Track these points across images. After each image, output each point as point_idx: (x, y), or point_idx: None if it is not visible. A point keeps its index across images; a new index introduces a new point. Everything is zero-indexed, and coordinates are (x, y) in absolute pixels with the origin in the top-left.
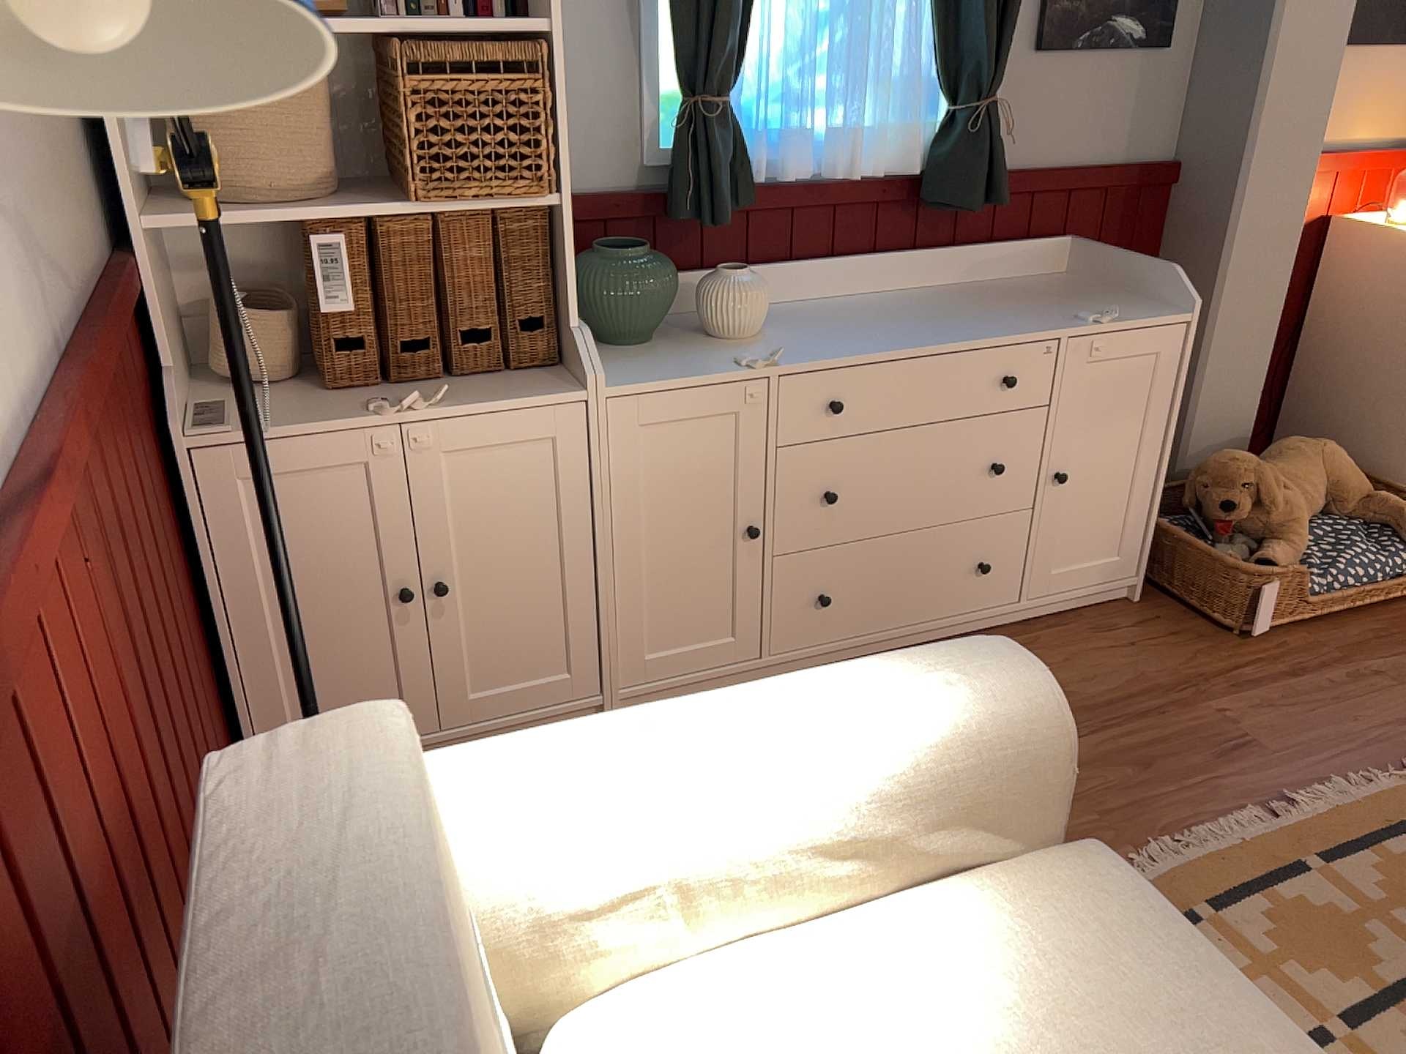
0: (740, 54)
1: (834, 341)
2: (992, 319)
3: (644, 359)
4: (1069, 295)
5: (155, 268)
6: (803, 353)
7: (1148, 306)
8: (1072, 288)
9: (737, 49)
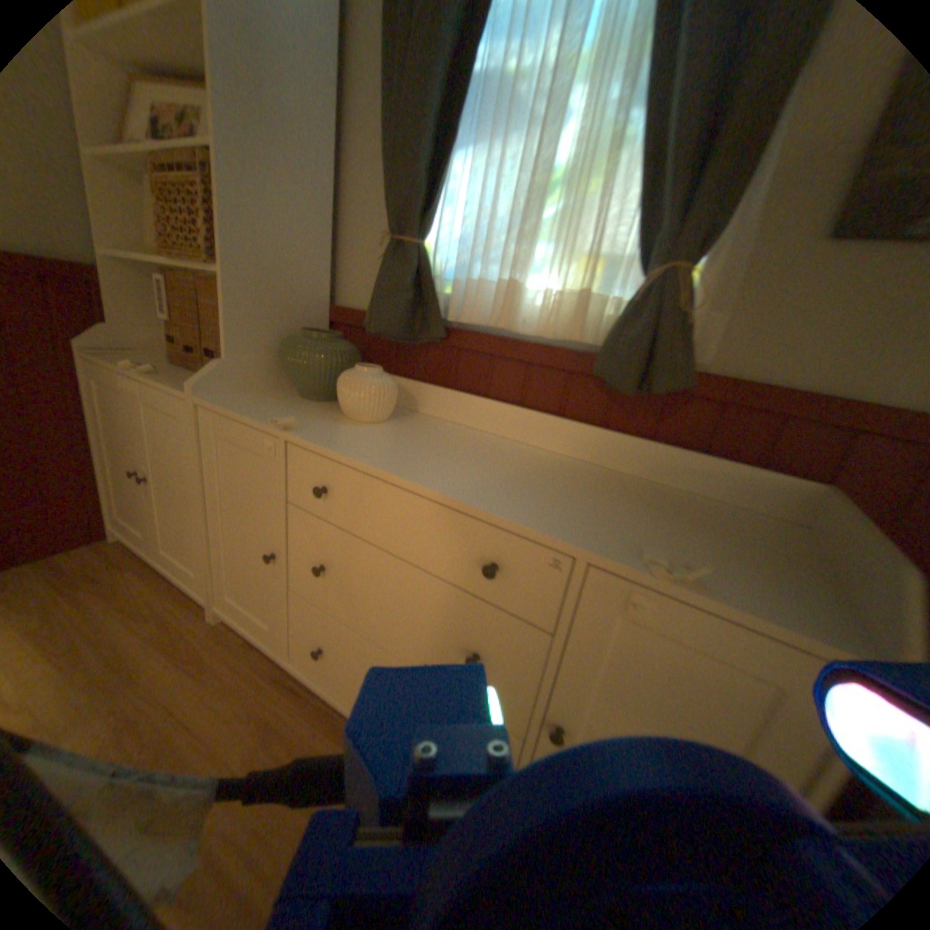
0: (431, 202)
1: (383, 445)
2: (556, 502)
3: (279, 403)
4: (736, 539)
5: (121, 277)
6: (333, 438)
7: (829, 608)
8: (764, 537)
9: (422, 194)
